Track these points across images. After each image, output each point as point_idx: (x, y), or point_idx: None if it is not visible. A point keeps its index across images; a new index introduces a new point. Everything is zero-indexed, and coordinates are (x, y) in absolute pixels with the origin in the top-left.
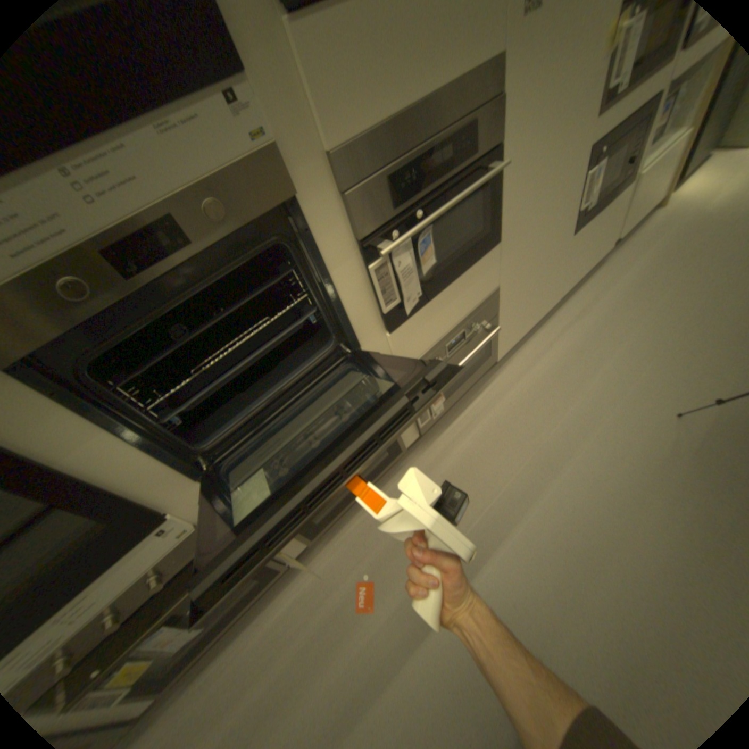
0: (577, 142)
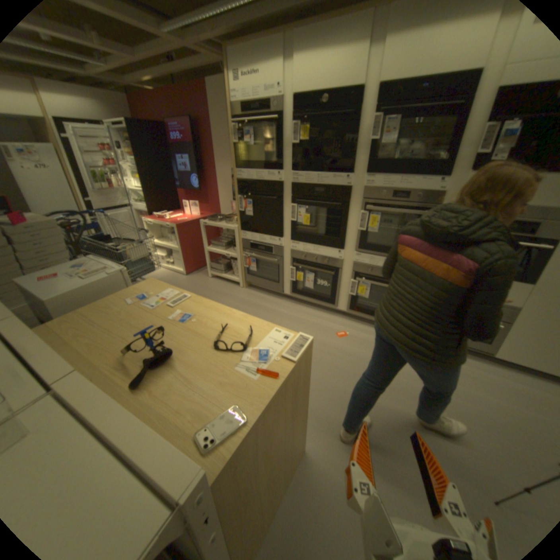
0: None
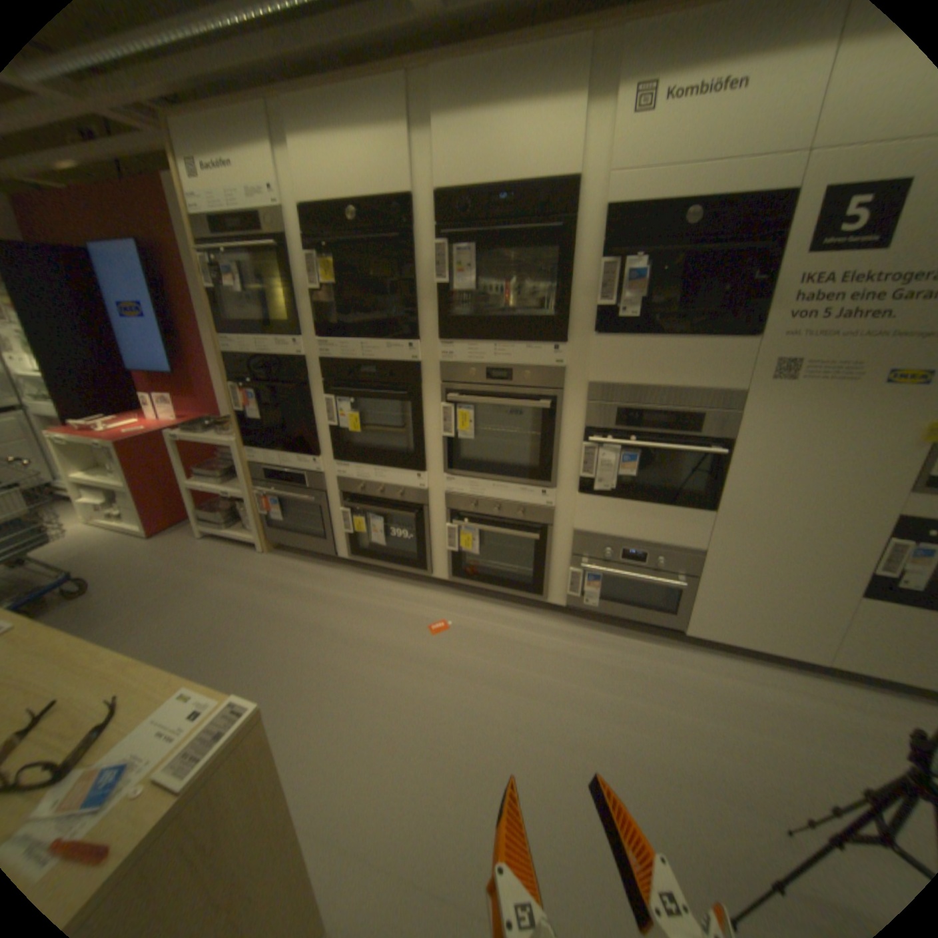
0: (870, 497)
